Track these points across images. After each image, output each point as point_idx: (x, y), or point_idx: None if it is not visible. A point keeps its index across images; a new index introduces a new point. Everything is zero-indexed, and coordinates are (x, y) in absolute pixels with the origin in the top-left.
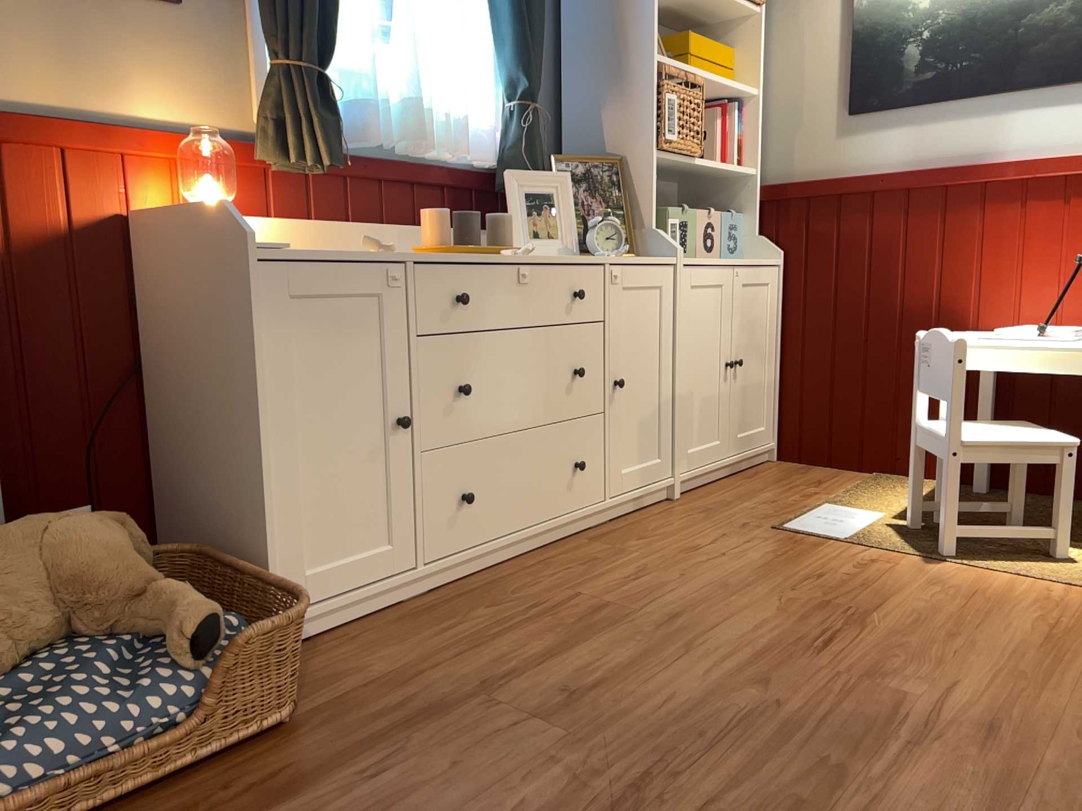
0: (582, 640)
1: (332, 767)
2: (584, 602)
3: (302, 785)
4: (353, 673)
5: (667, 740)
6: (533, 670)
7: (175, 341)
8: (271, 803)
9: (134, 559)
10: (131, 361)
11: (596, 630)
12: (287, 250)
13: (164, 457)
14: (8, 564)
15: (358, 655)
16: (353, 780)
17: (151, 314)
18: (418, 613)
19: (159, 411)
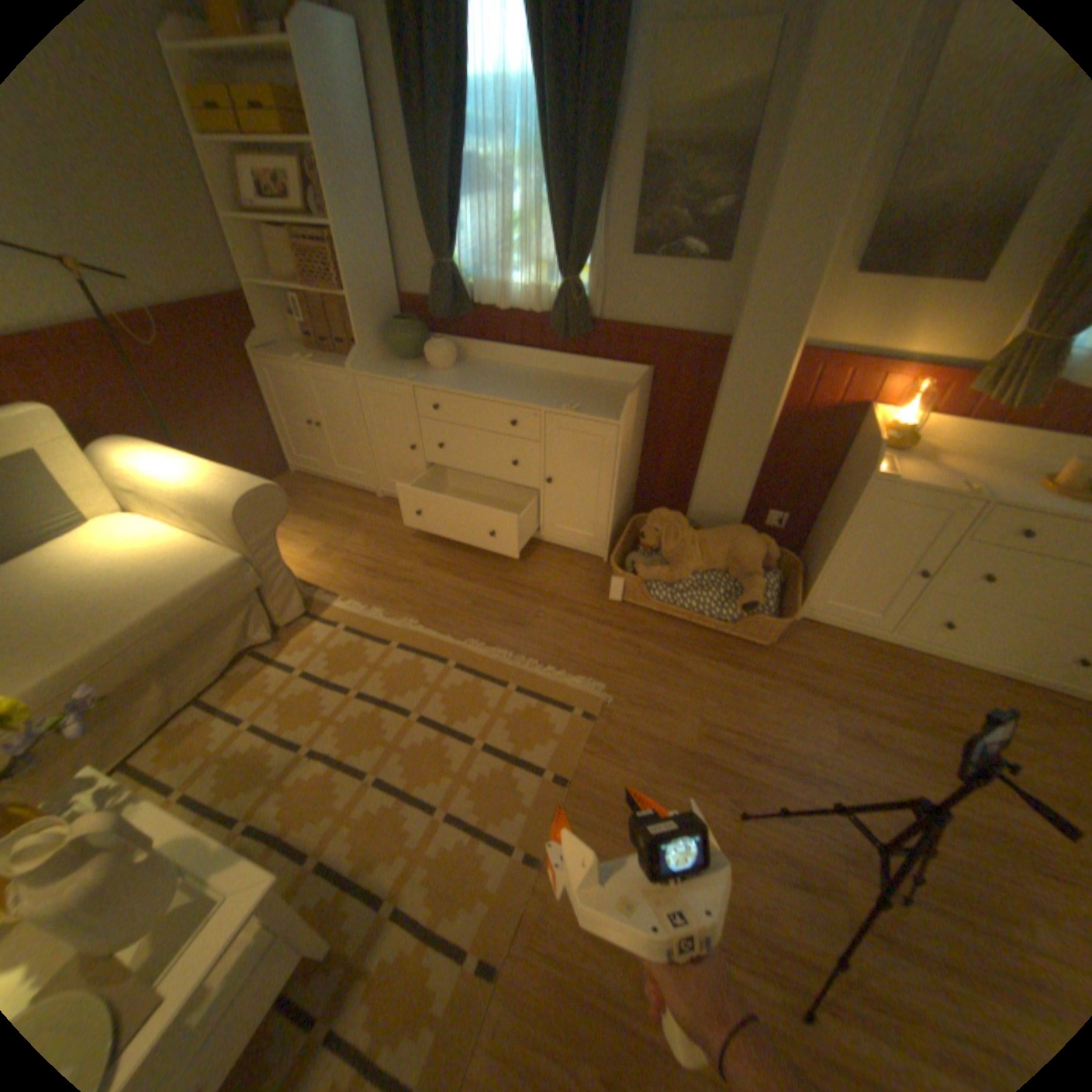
0: (921, 731)
1: (760, 672)
2: (961, 722)
3: (747, 668)
4: (811, 650)
5: (871, 790)
6: (874, 717)
7: (848, 476)
8: (734, 665)
9: (762, 560)
10: (837, 467)
11: (937, 736)
12: (907, 473)
13: (823, 514)
14: (722, 543)
15: (823, 645)
16: (759, 682)
17: (851, 455)
18: (874, 651)
19: (832, 496)
